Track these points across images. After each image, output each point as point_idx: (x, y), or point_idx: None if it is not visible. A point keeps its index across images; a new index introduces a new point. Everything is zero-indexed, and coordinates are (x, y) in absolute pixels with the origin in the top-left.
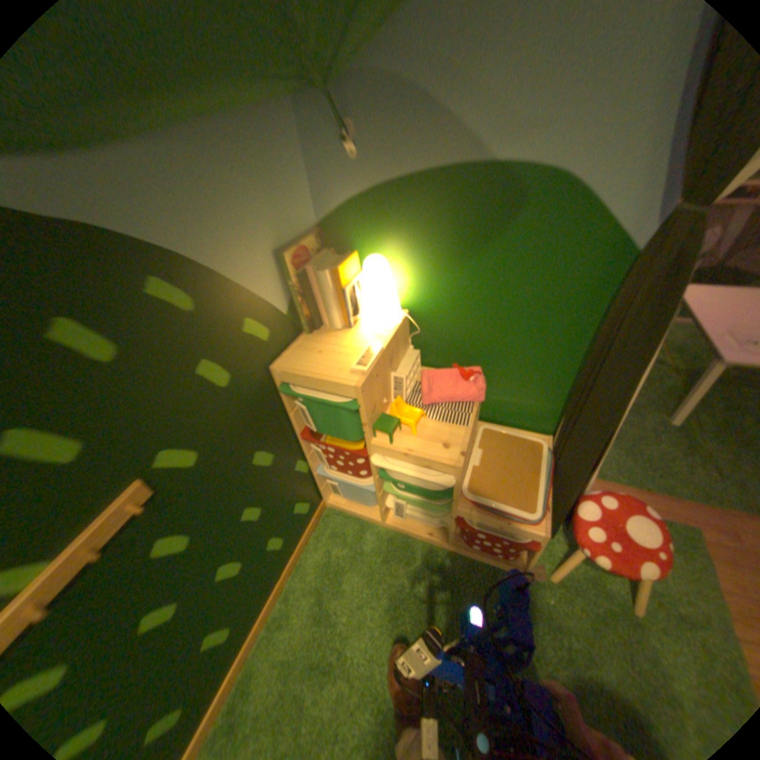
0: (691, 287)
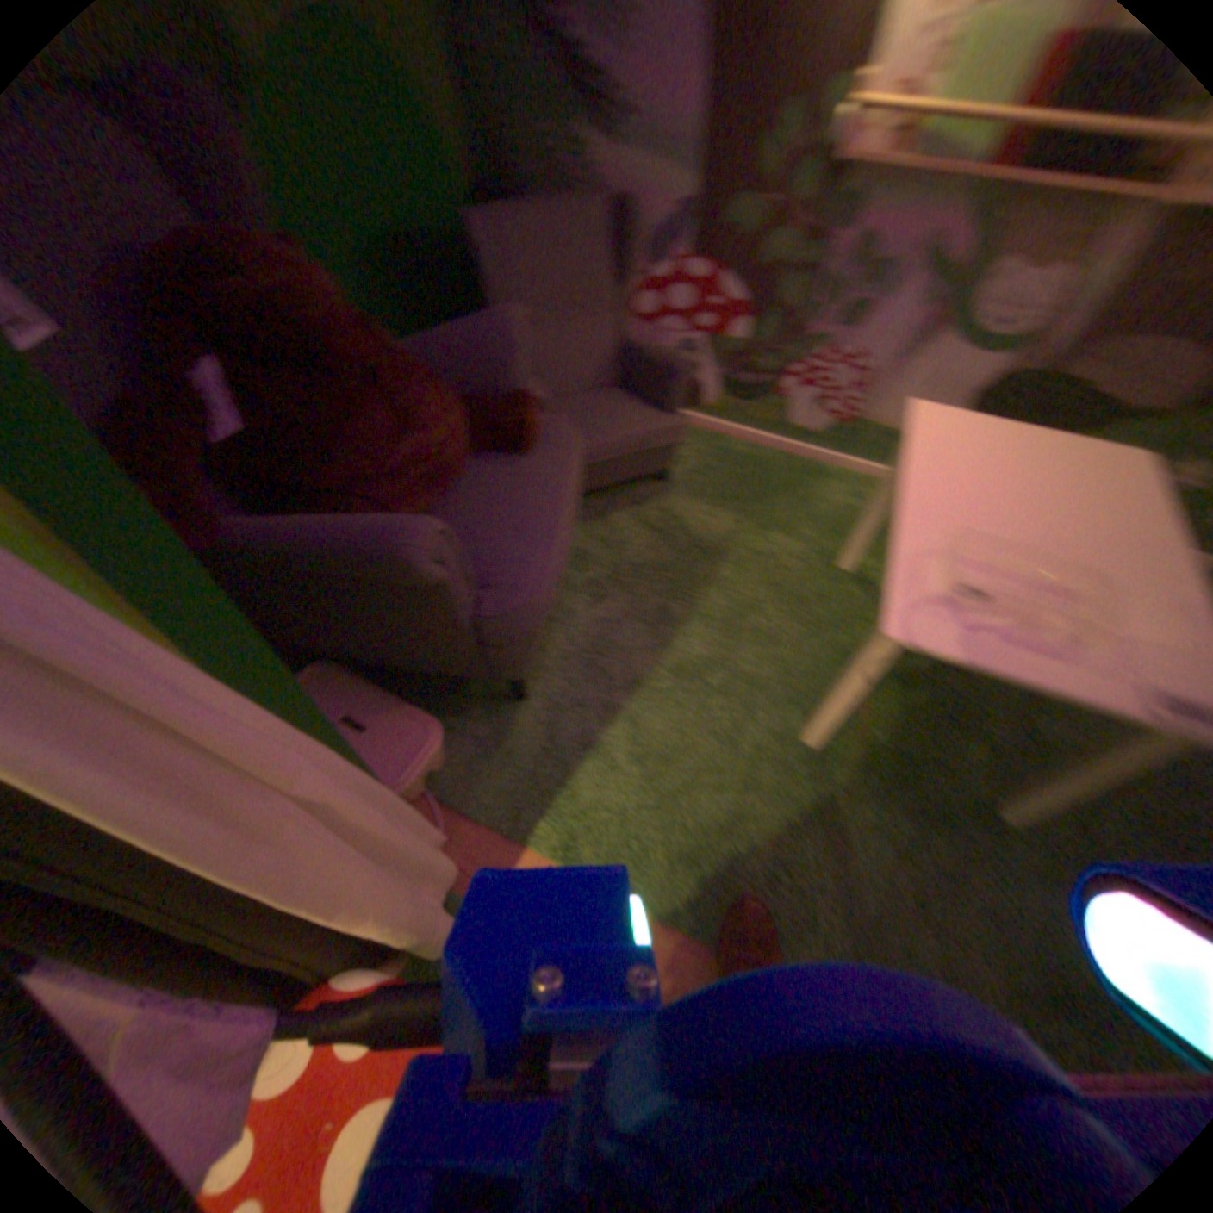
0: (937, 409)
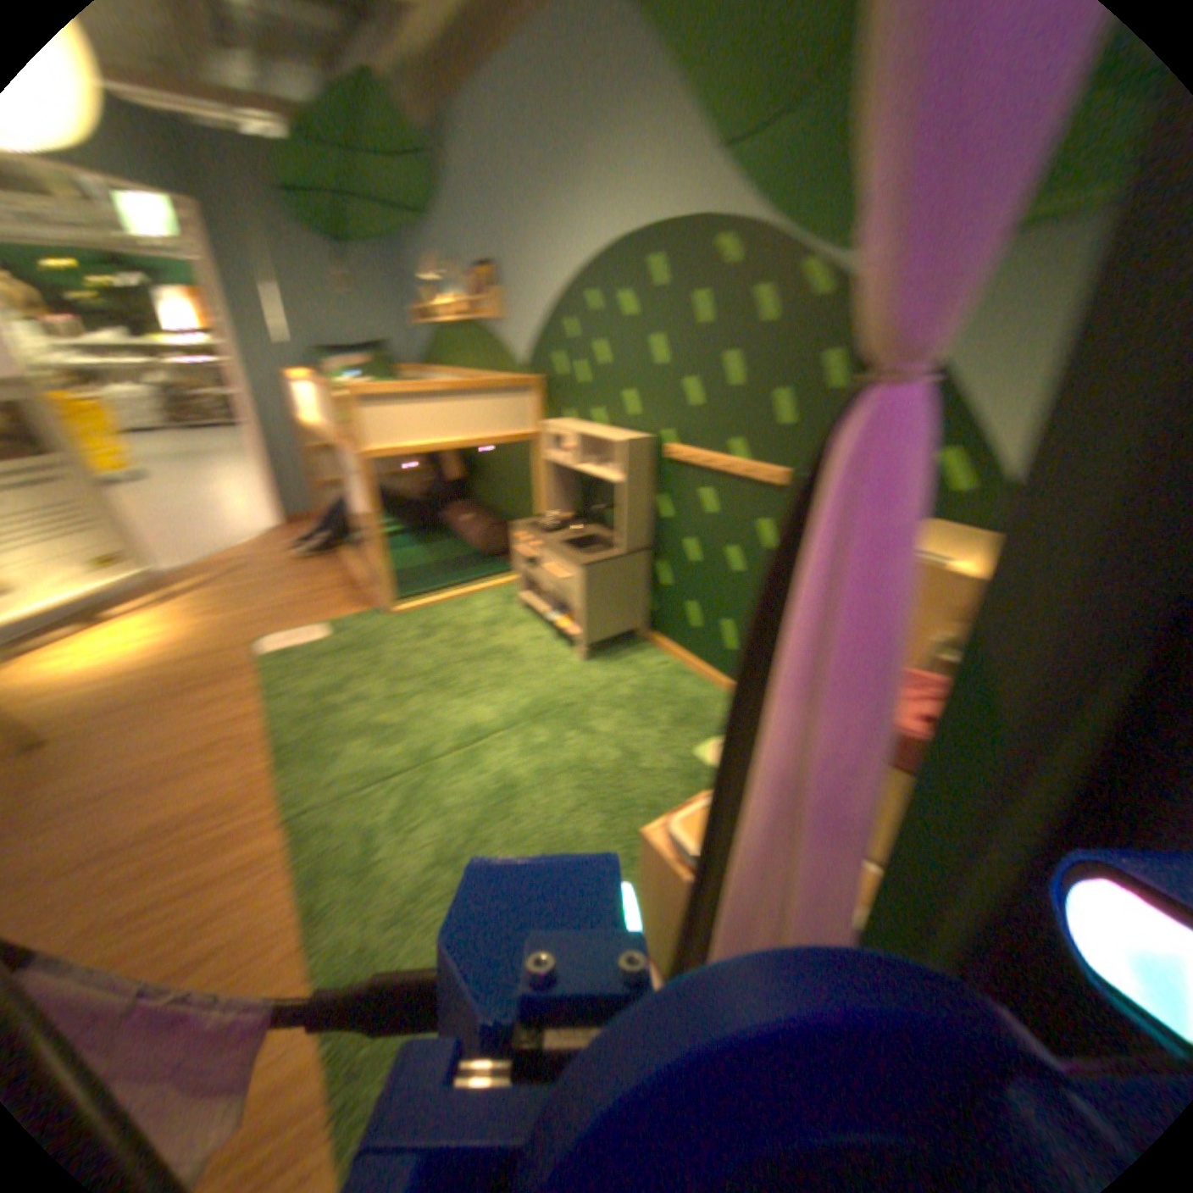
0: None
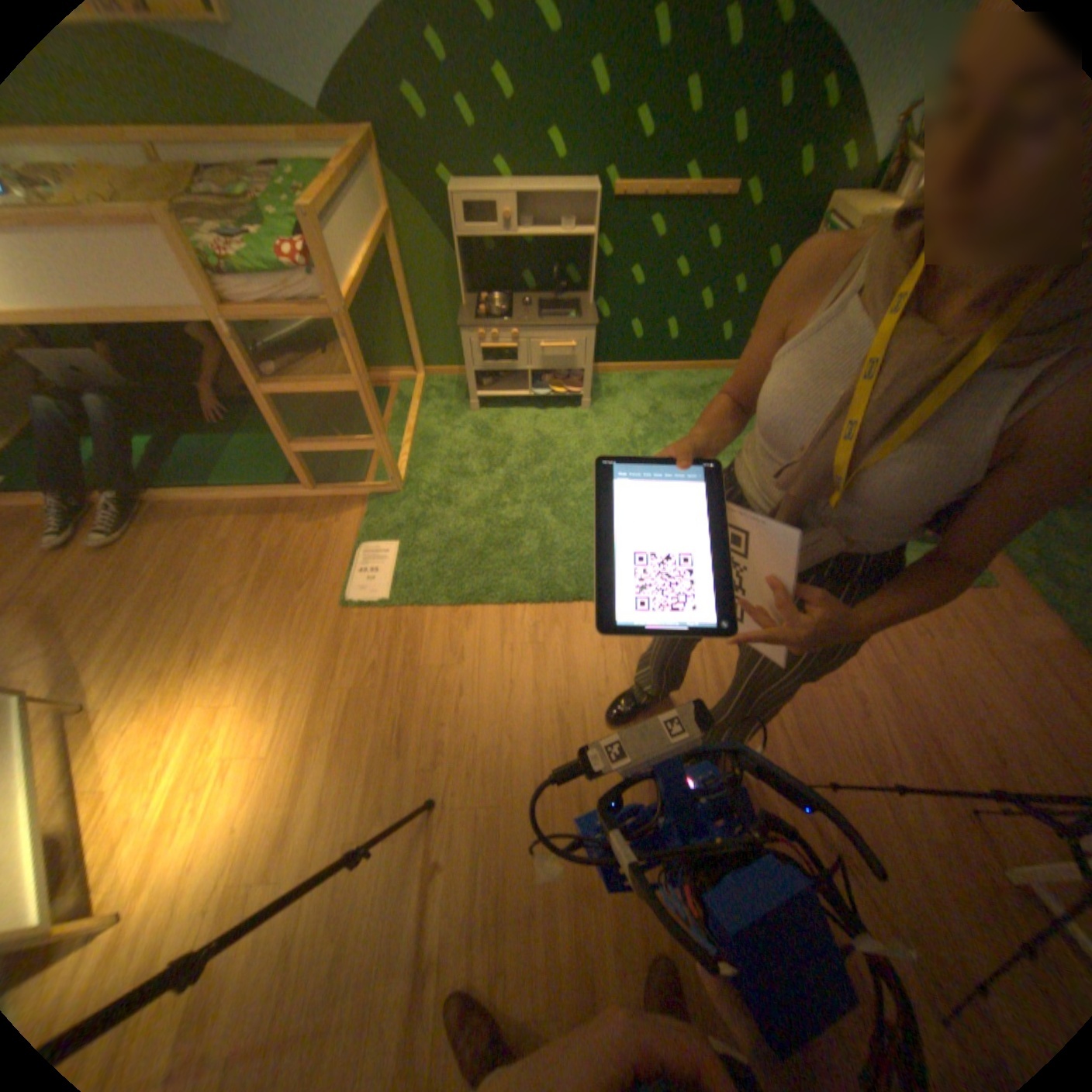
0: None
